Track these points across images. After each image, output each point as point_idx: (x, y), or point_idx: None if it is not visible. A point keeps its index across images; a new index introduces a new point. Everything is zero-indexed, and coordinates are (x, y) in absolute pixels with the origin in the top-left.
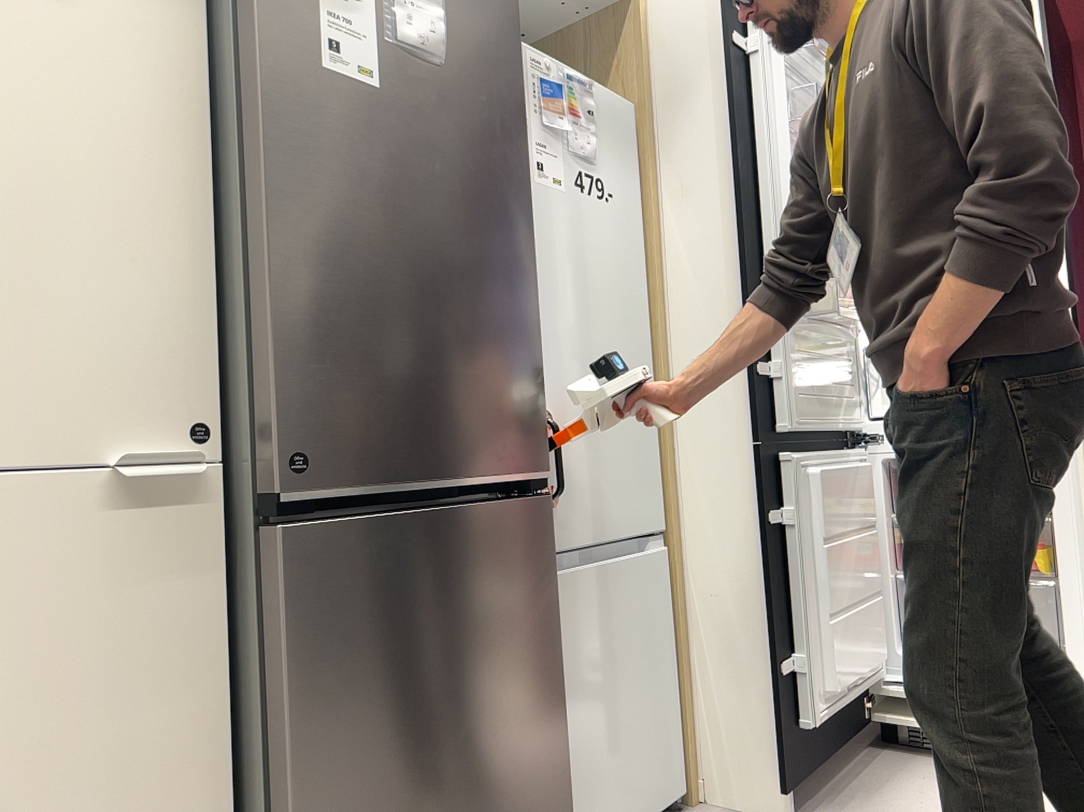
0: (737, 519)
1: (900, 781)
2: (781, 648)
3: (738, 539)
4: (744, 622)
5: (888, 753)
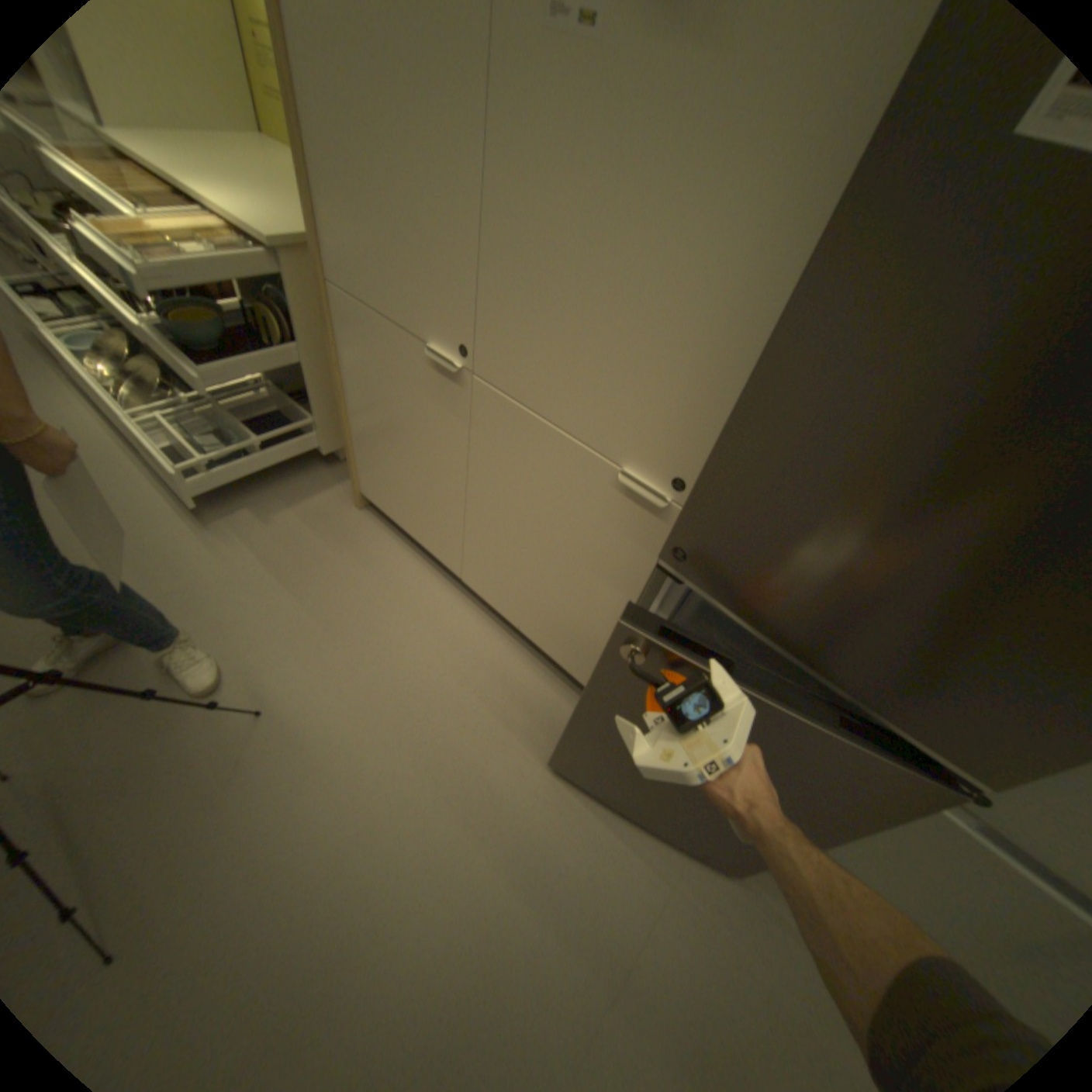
0: None
1: None
2: None
3: None
4: None
5: None
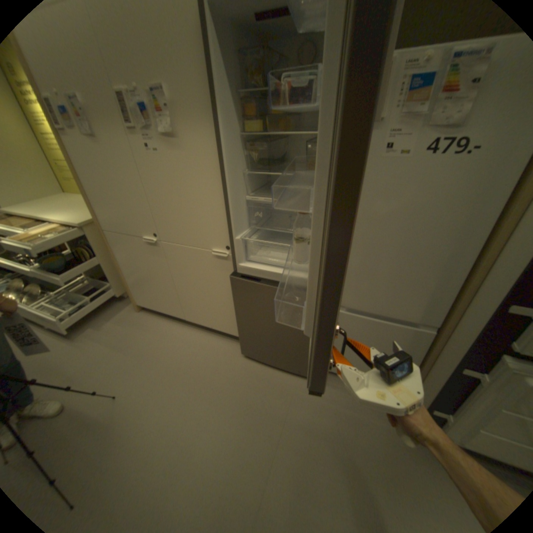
0: (465, 353)
1: None
2: (440, 407)
3: (460, 360)
4: (443, 384)
5: None
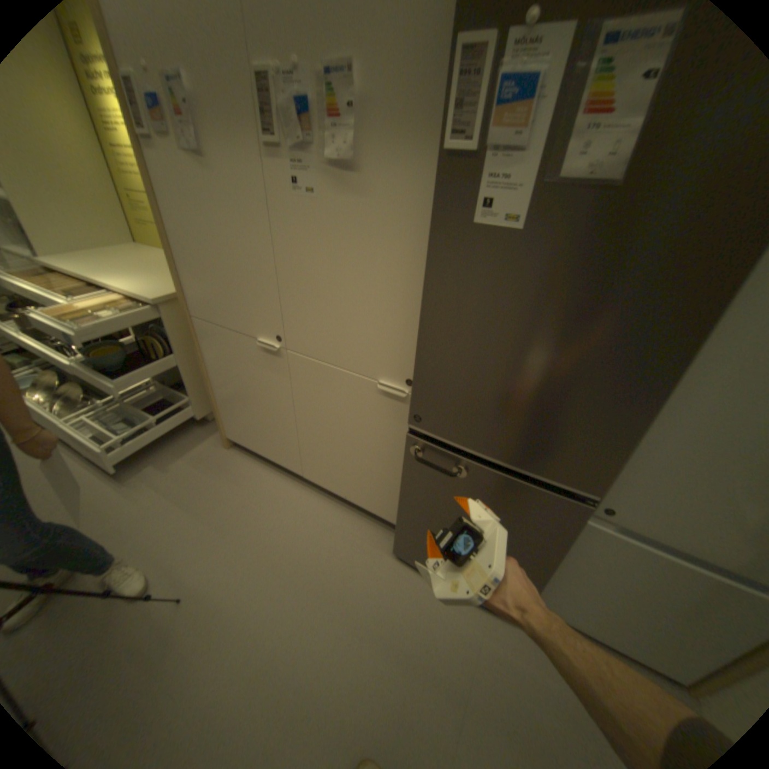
0: None
1: None
2: None
3: None
4: None
5: None
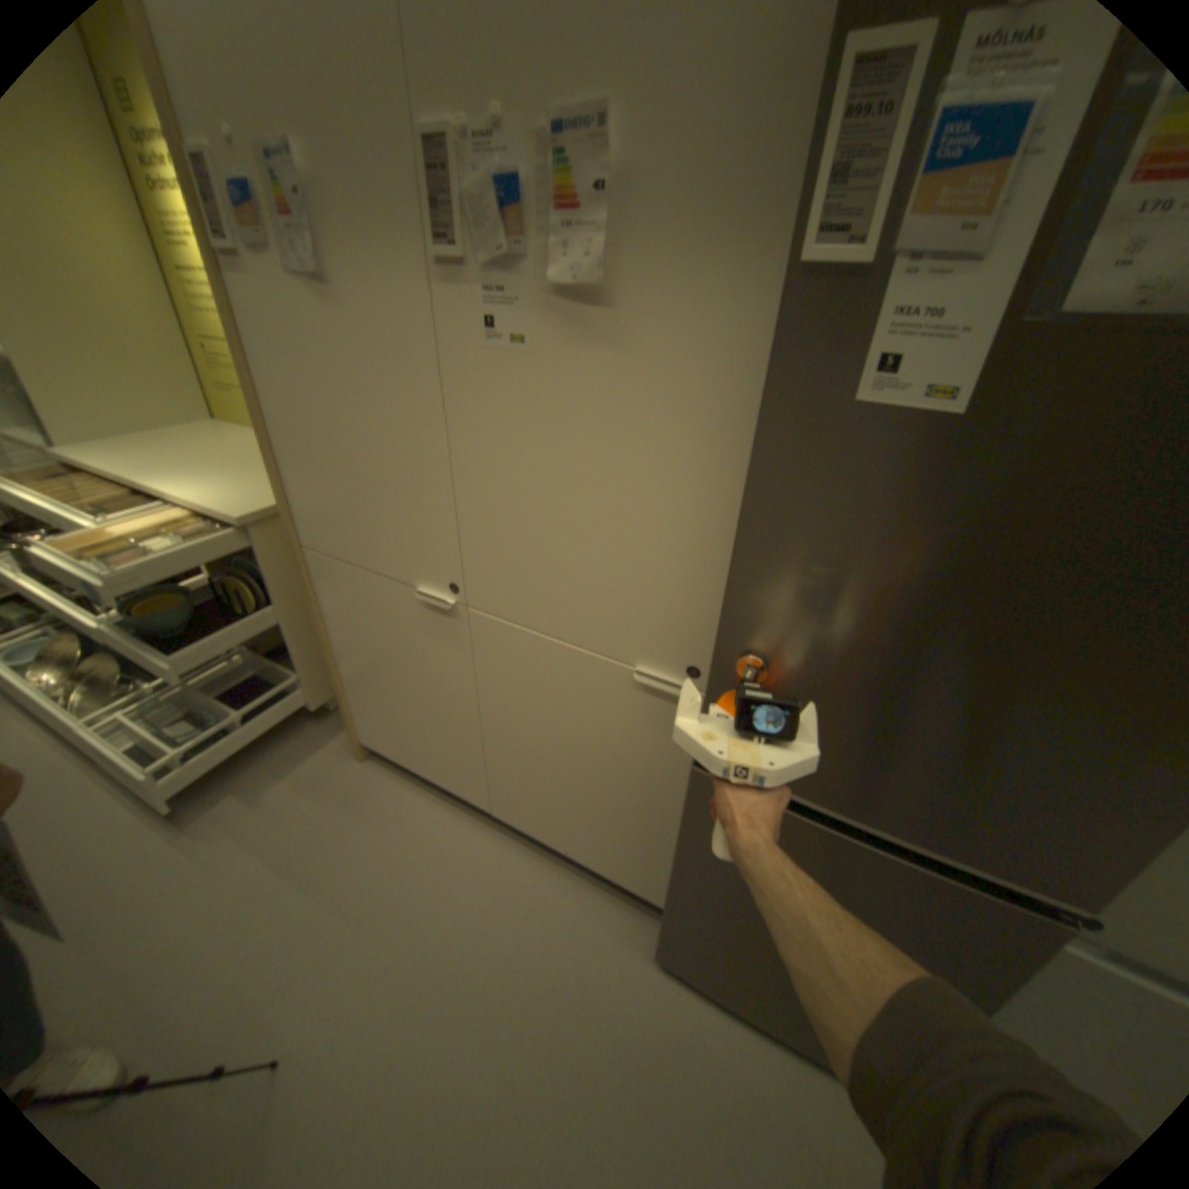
0: None
1: None
2: None
3: None
4: None
5: None
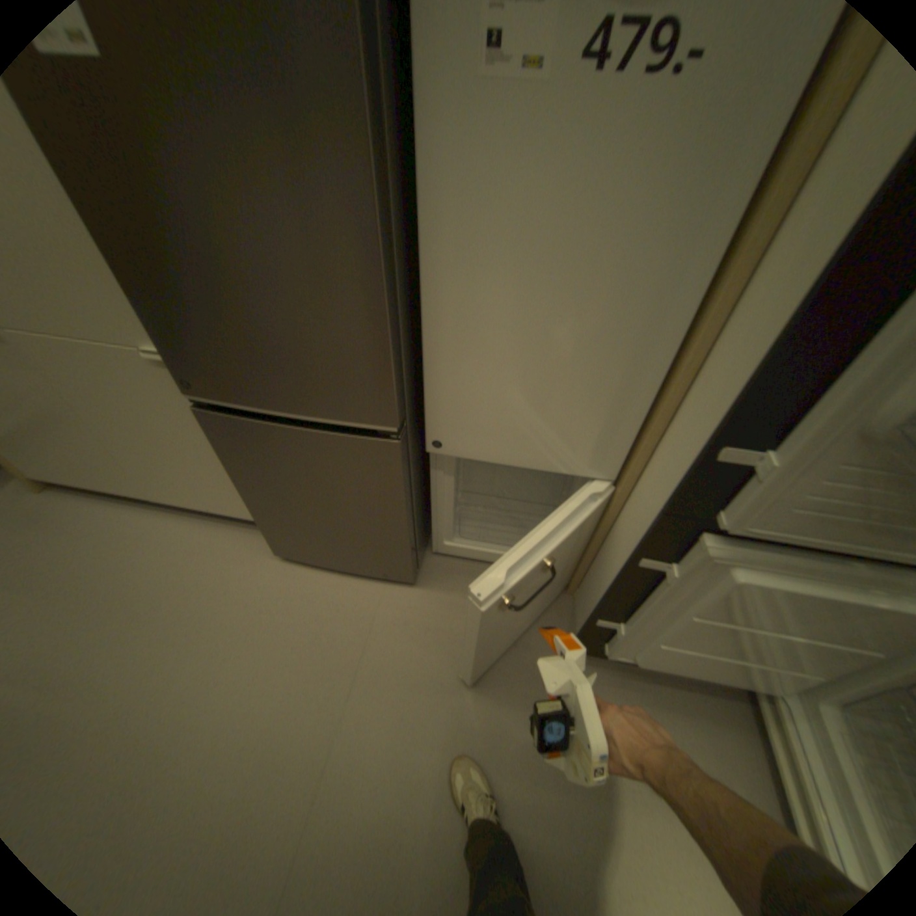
0: (646, 526)
1: (688, 723)
2: (605, 613)
3: (639, 537)
4: (614, 574)
5: (740, 707)
